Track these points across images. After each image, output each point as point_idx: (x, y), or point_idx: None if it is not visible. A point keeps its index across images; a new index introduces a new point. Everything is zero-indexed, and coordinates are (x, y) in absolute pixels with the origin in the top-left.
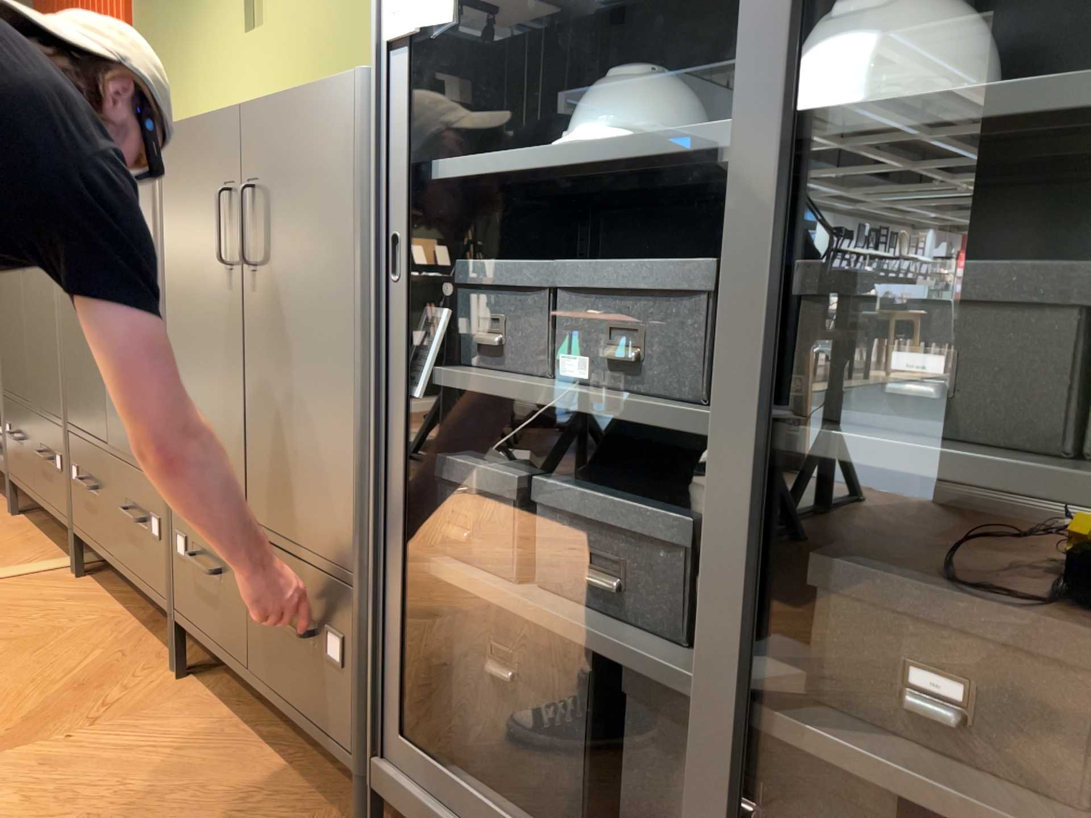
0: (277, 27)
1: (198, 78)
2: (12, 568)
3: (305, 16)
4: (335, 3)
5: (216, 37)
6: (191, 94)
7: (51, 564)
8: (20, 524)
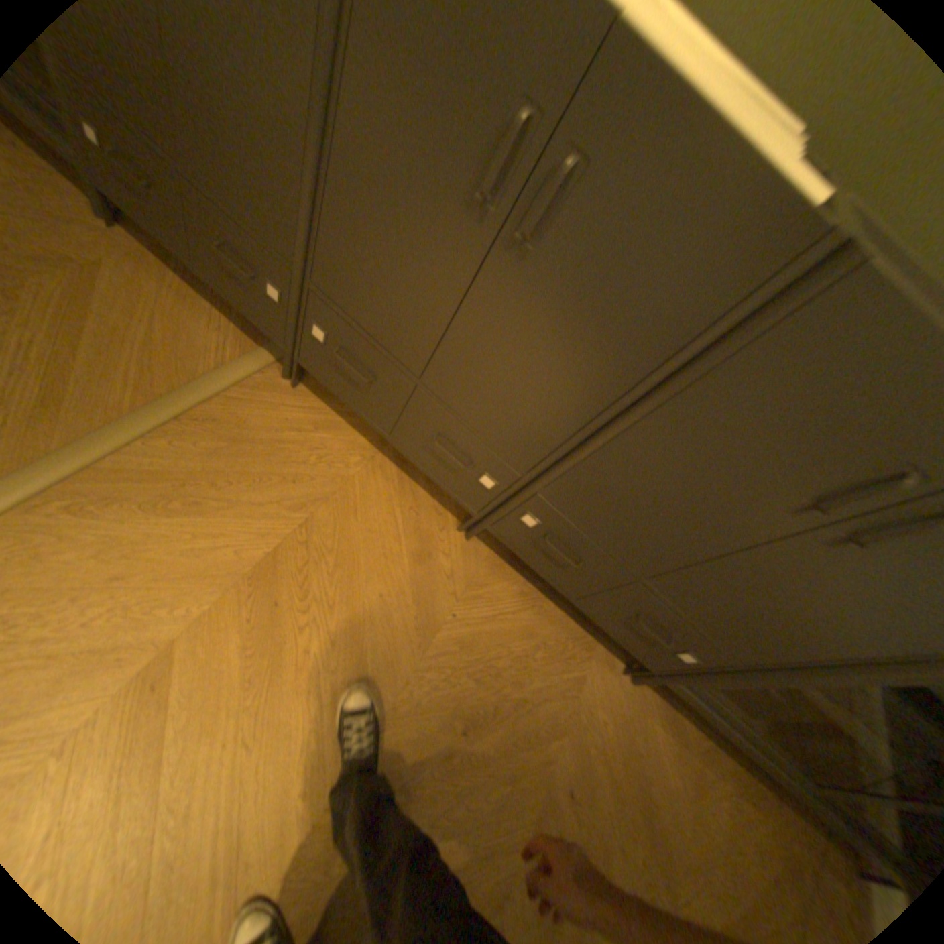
0: None
1: None
2: (225, 371)
3: None
4: None
5: None
6: None
7: (255, 362)
8: (133, 250)
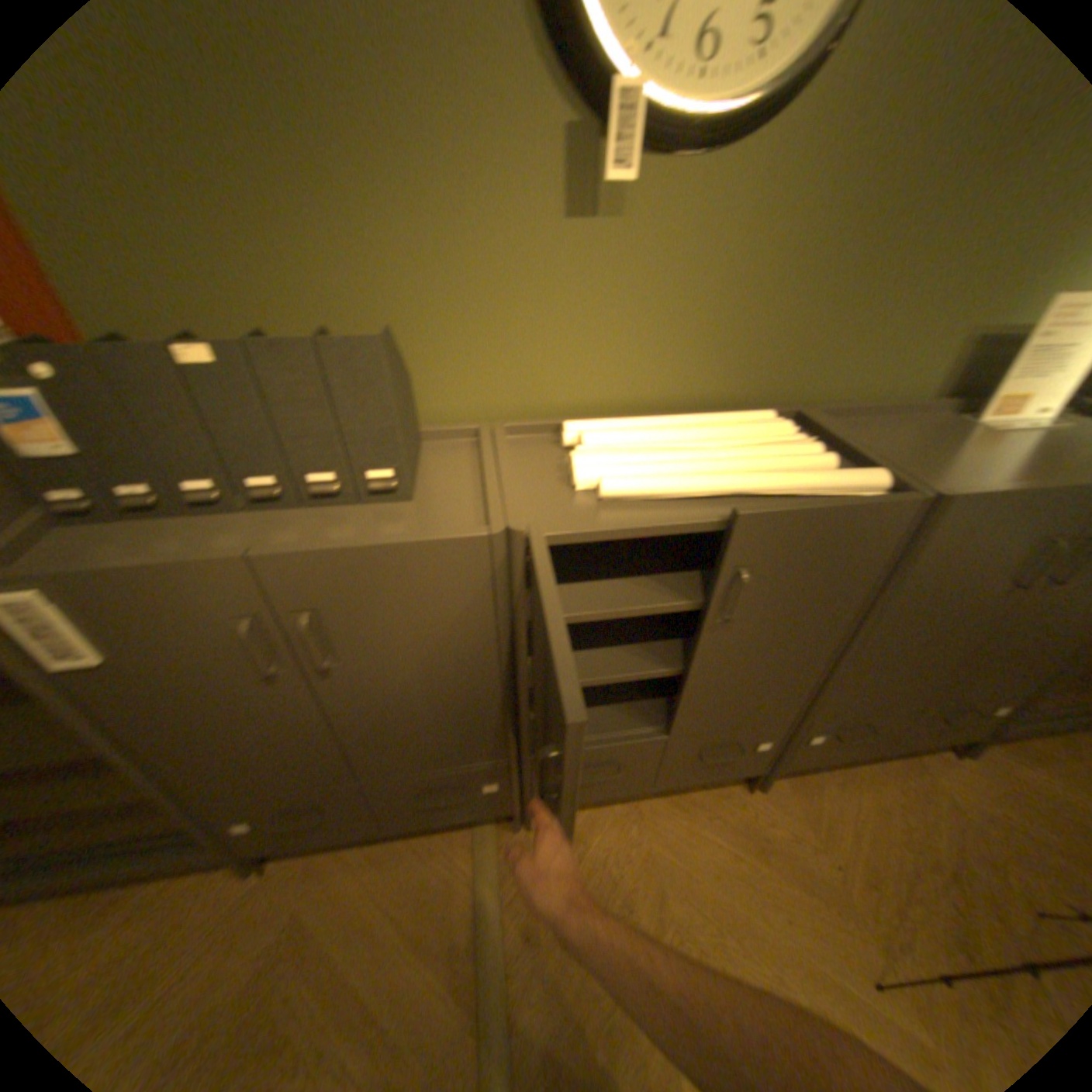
0: (665, 225)
1: (381, 257)
2: (485, 883)
3: (737, 225)
4: (806, 225)
5: (456, 193)
6: (359, 283)
7: (491, 845)
8: (304, 867)
